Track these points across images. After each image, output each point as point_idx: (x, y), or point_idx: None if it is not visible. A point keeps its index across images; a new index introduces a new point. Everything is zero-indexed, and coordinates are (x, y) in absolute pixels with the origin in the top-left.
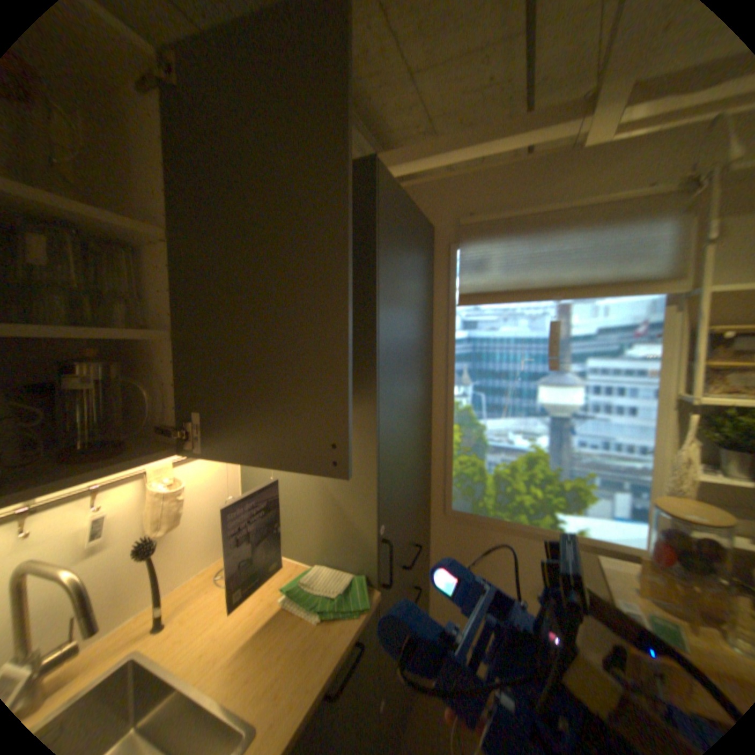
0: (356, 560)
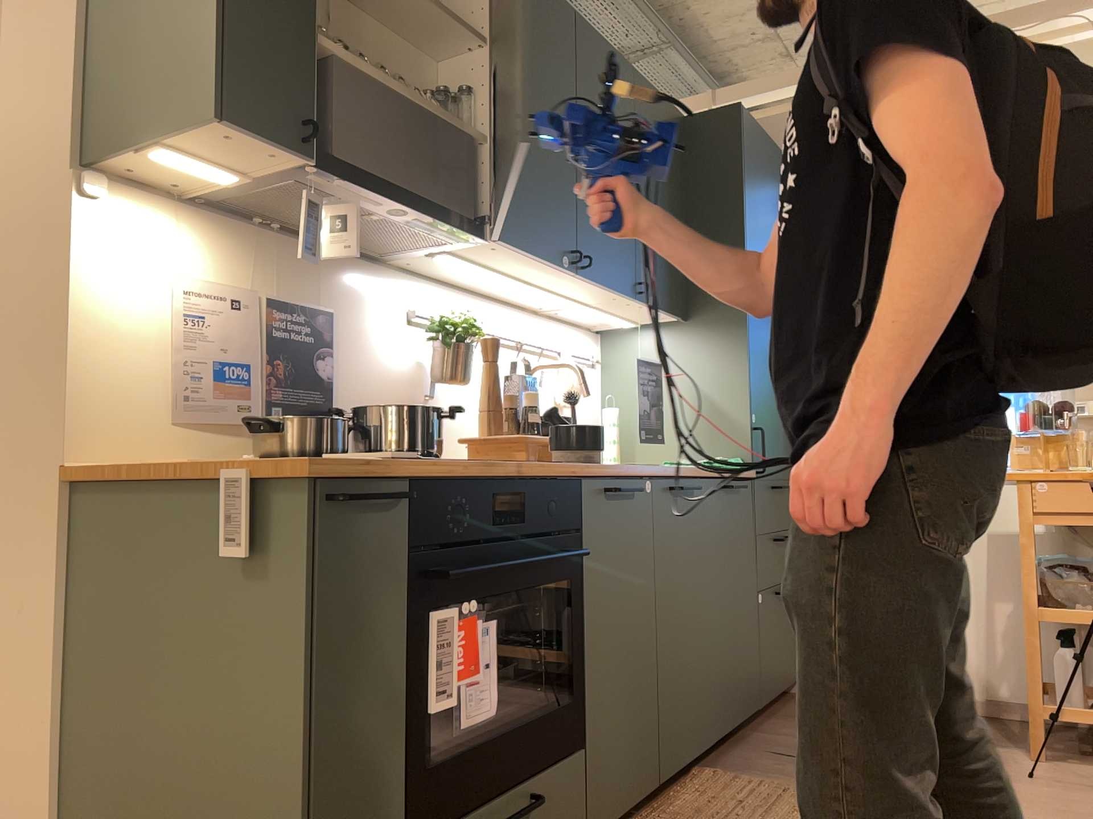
0: (731, 447)
